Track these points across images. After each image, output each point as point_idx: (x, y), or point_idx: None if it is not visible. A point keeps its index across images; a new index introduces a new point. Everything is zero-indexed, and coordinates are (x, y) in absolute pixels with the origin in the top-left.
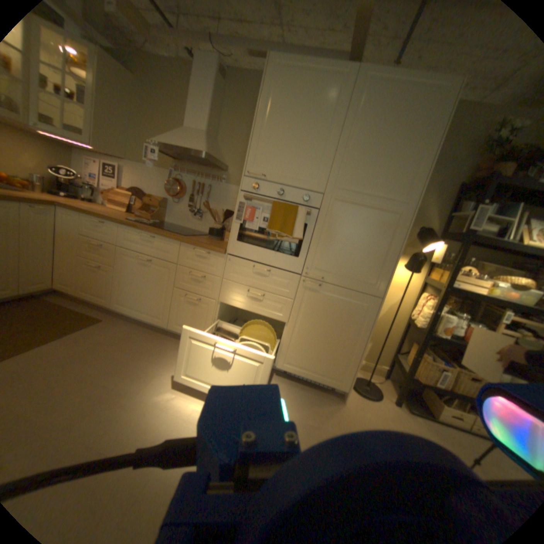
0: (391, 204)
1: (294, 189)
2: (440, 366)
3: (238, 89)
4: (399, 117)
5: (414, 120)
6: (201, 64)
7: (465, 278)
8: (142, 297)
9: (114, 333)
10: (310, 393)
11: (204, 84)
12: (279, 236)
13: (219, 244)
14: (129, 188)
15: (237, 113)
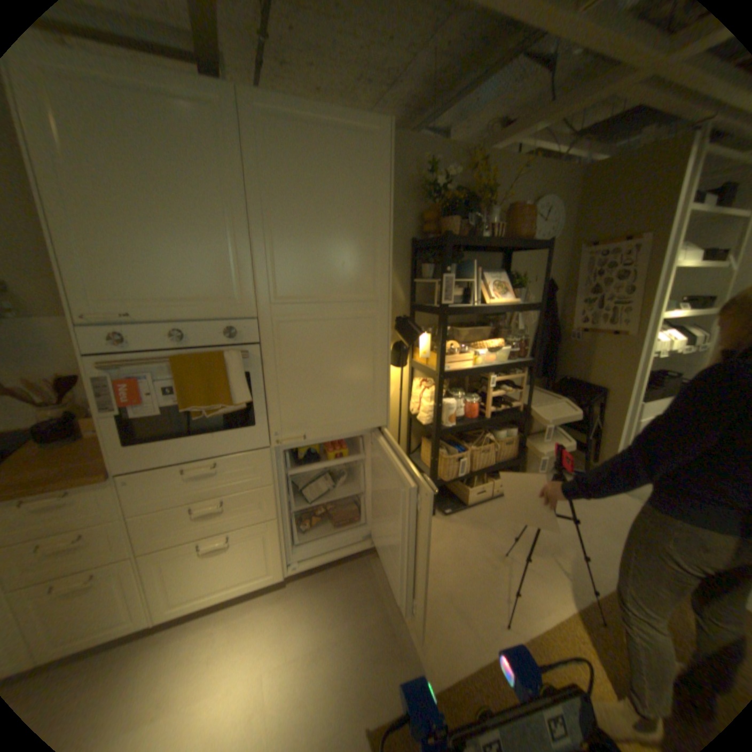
0: (359, 307)
1: (202, 323)
2: (454, 454)
3: None
4: (329, 180)
5: (350, 183)
6: None
7: (450, 358)
8: None
9: None
10: (343, 575)
11: None
12: (210, 411)
13: (79, 458)
14: None
15: None
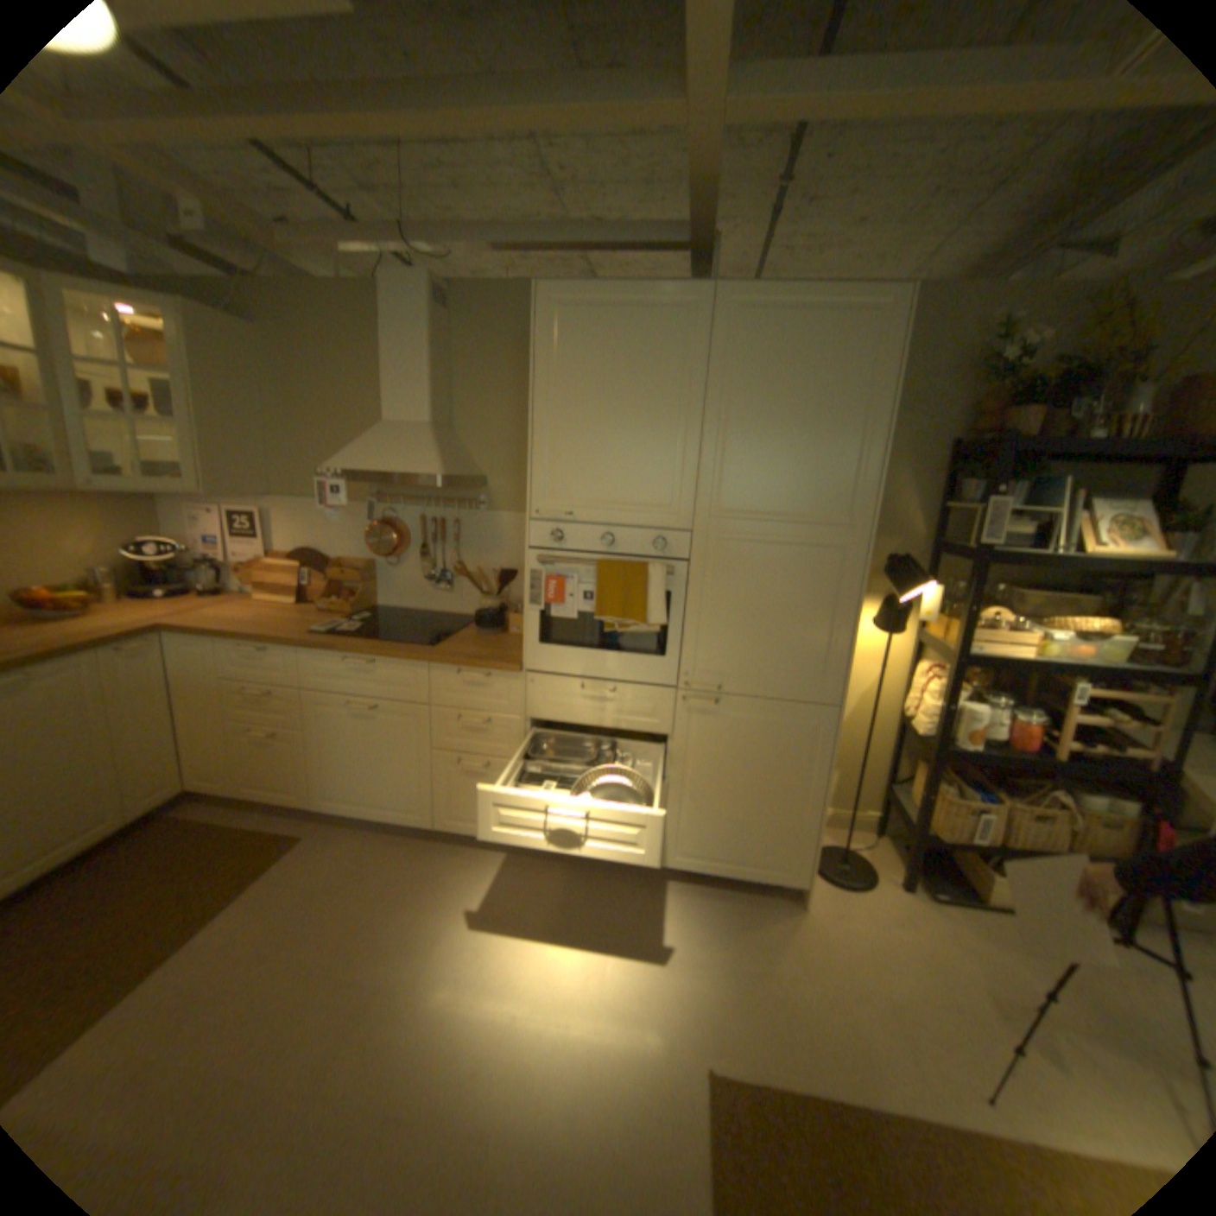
0: (823, 531)
1: (634, 531)
2: (974, 803)
3: (478, 323)
4: (806, 372)
5: (836, 373)
6: (397, 295)
7: (988, 634)
8: (374, 778)
9: (335, 861)
10: (738, 901)
11: (410, 333)
12: (622, 626)
13: (505, 648)
14: (294, 552)
15: (486, 370)
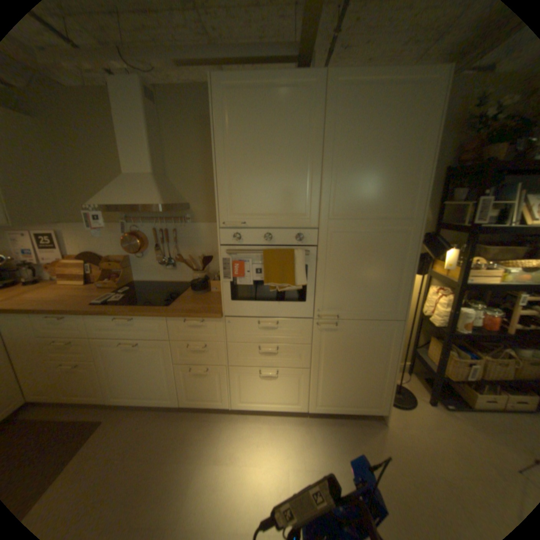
0: (396, 223)
1: (284, 230)
2: (466, 359)
3: (175, 110)
4: (386, 126)
5: (404, 125)
6: (121, 91)
7: (476, 272)
8: (140, 383)
9: (121, 434)
10: (350, 425)
11: (133, 116)
12: (281, 287)
13: (210, 302)
14: (79, 254)
15: (183, 139)
